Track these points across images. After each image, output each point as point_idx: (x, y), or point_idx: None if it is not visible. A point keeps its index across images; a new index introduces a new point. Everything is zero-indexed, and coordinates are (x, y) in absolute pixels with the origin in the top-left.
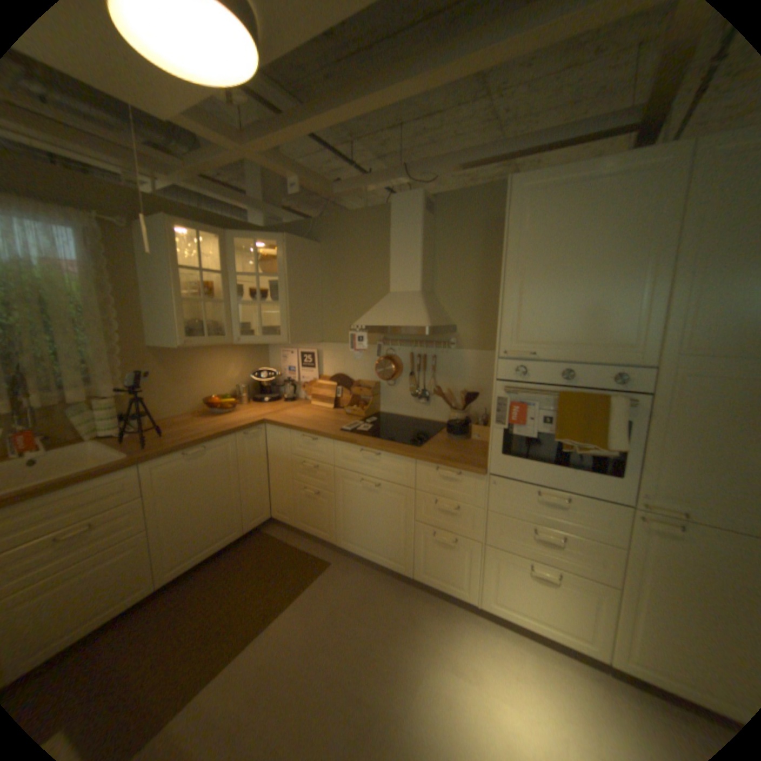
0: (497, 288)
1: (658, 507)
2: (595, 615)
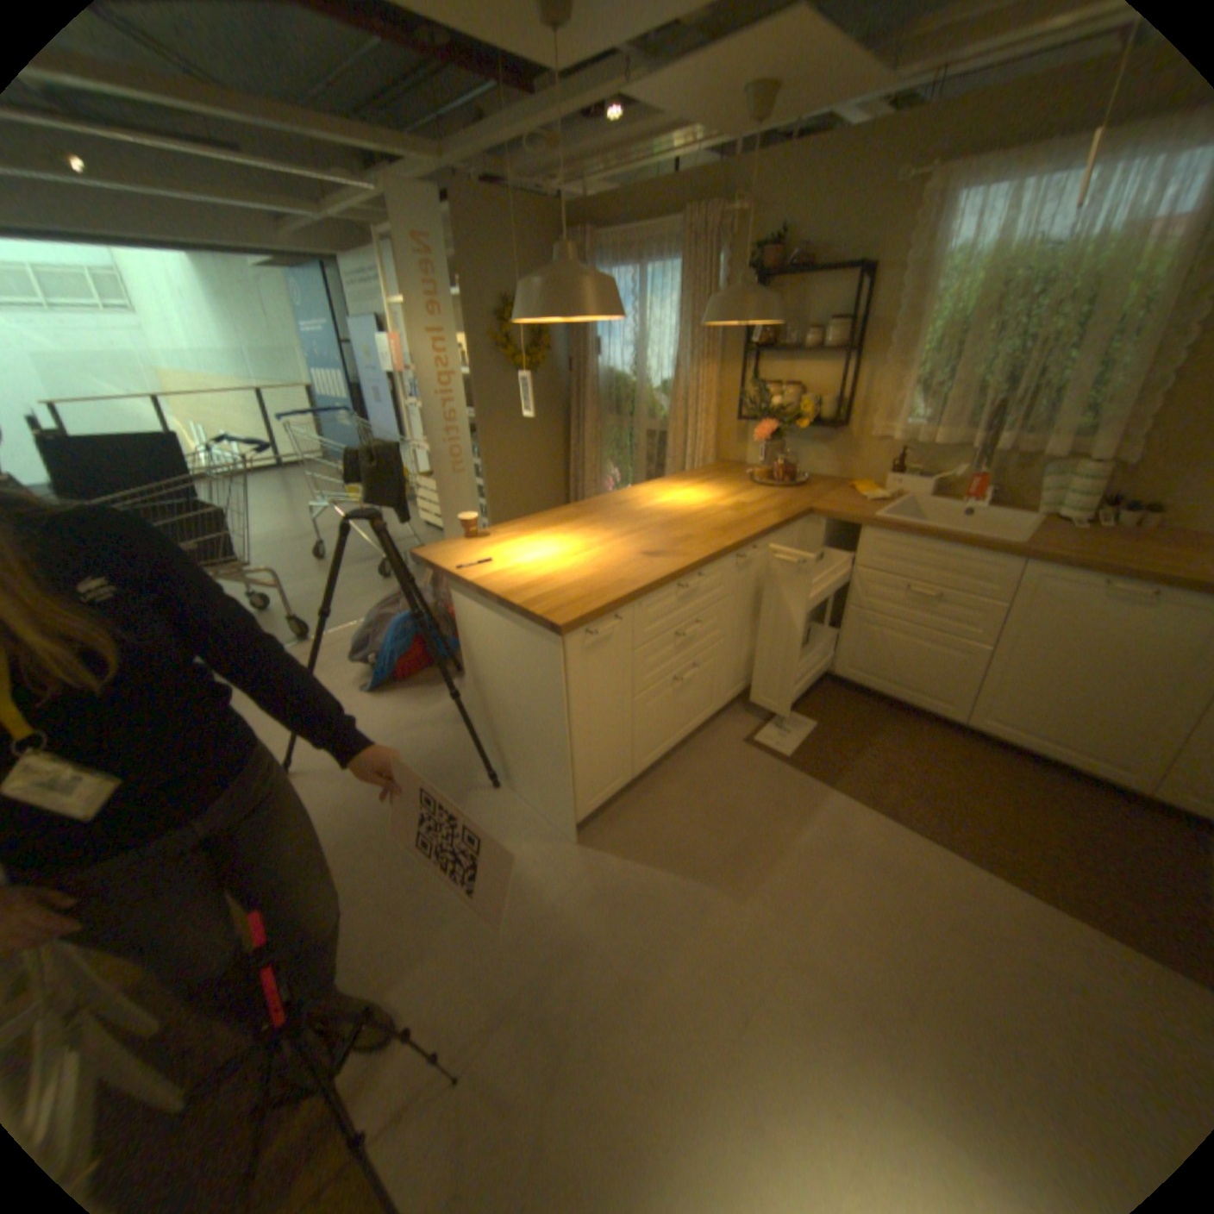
0: None
1: None
2: None
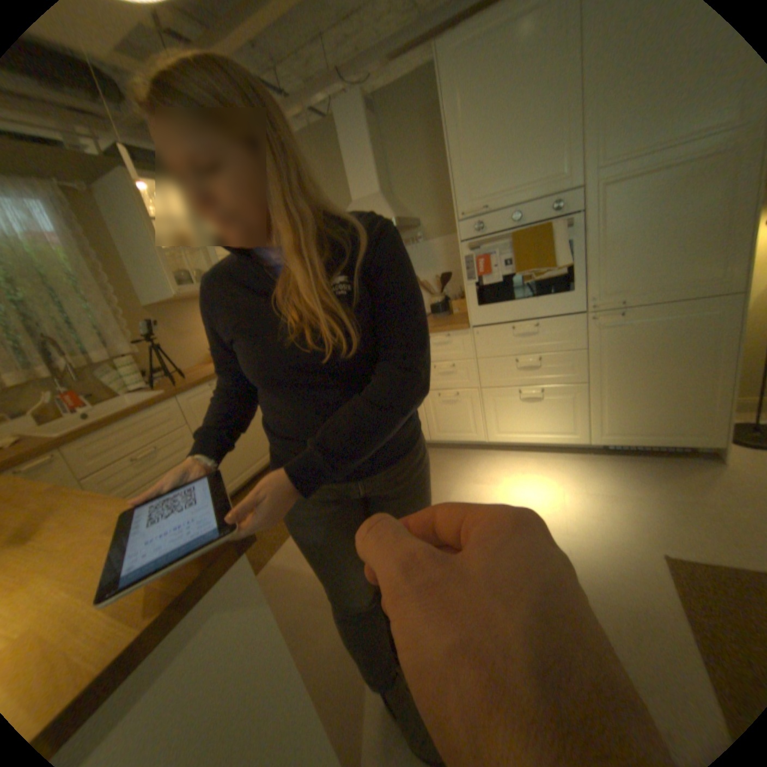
0: (448, 169)
1: (604, 303)
2: (573, 409)
